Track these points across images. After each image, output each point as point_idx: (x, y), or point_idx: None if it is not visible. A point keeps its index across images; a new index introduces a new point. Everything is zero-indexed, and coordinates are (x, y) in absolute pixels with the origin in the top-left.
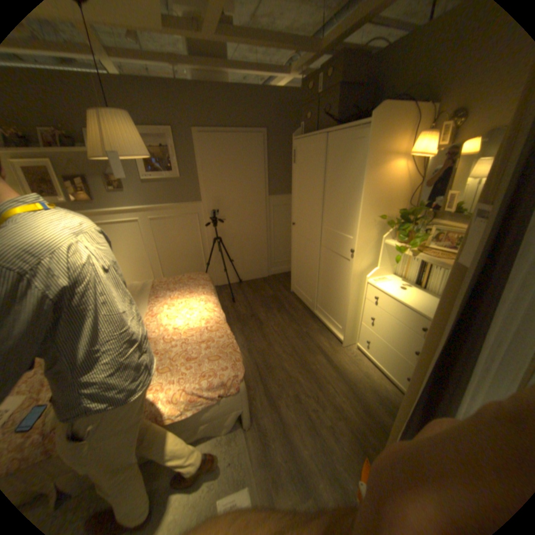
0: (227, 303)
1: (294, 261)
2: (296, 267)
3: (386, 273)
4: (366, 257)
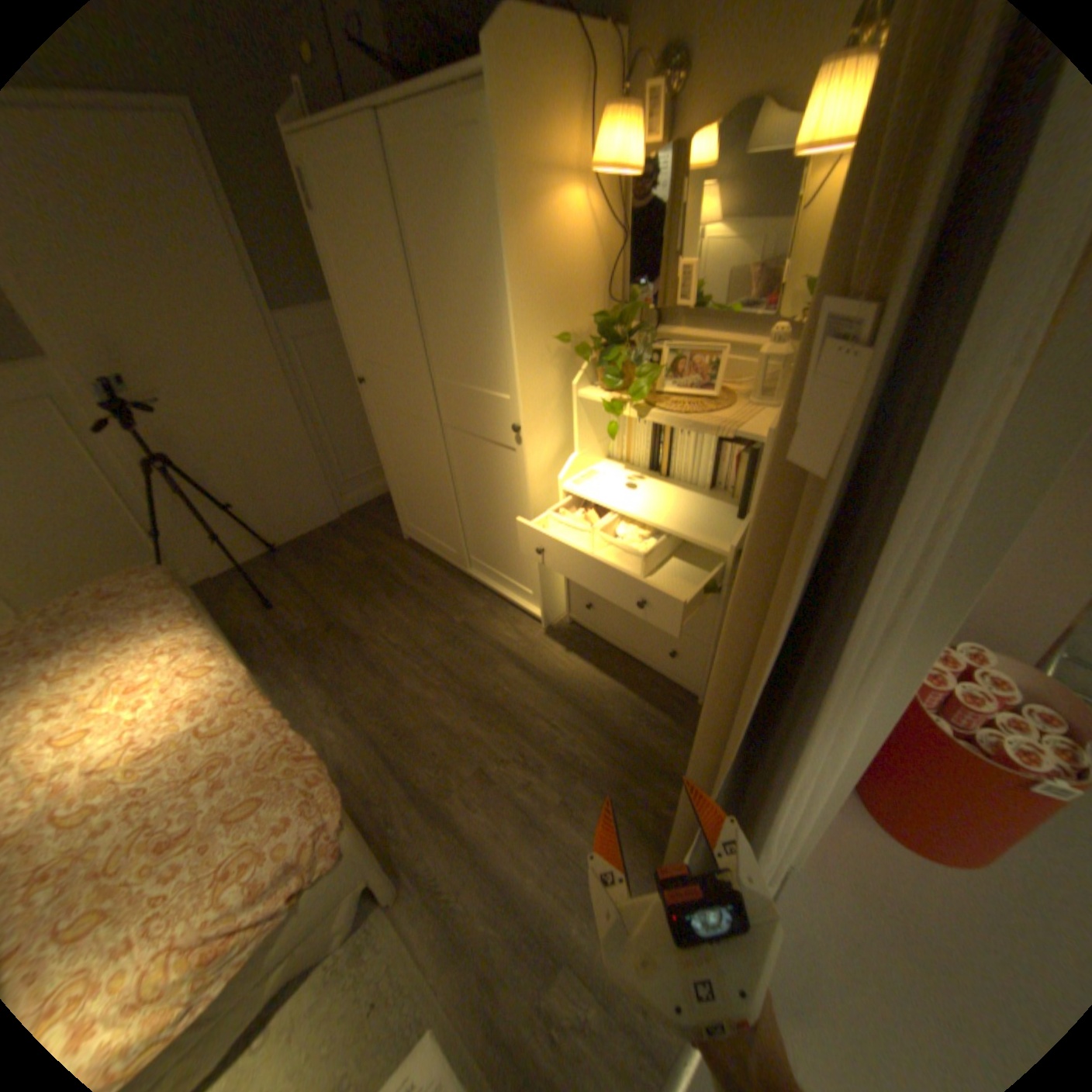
0: (254, 617)
1: (392, 472)
2: (402, 483)
3: (593, 461)
4: (548, 436)
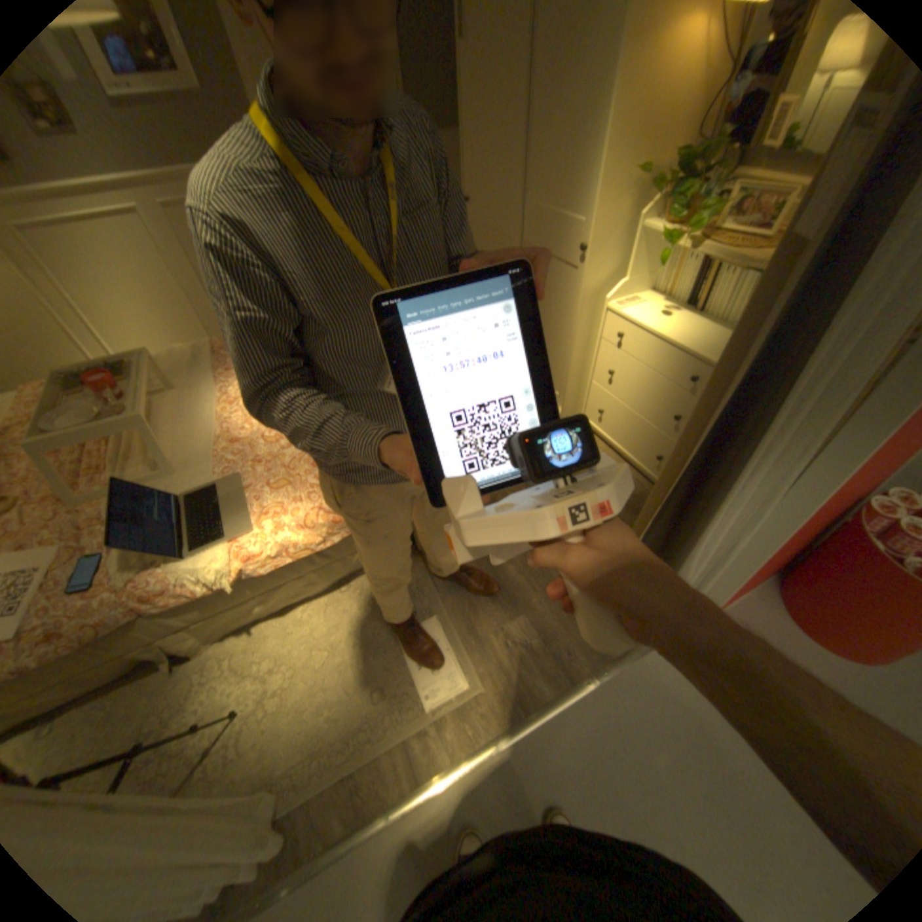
0: None
1: None
2: None
3: (638, 289)
4: (607, 259)
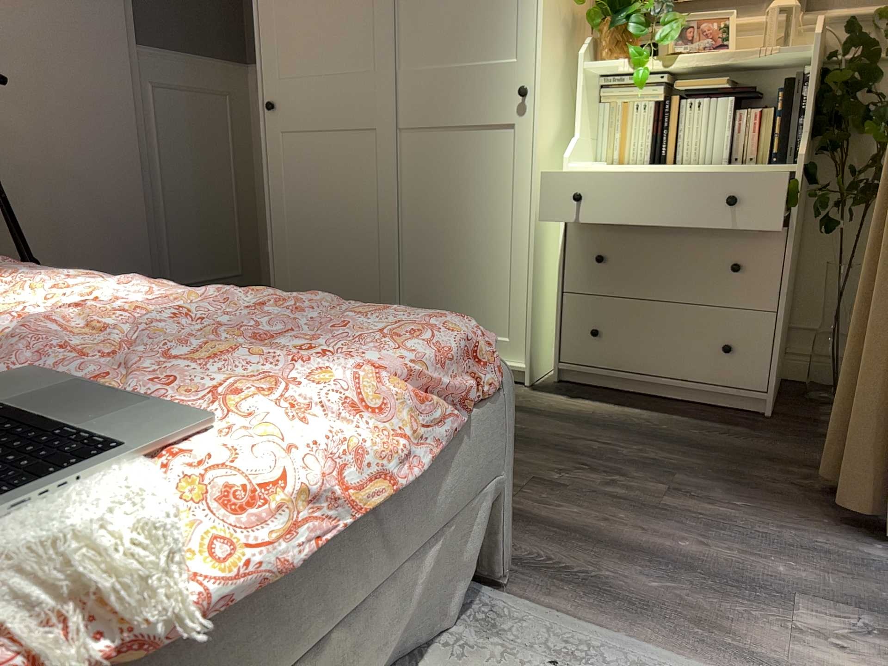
0: None
1: (282, 232)
2: (296, 245)
3: (586, 157)
4: (552, 108)
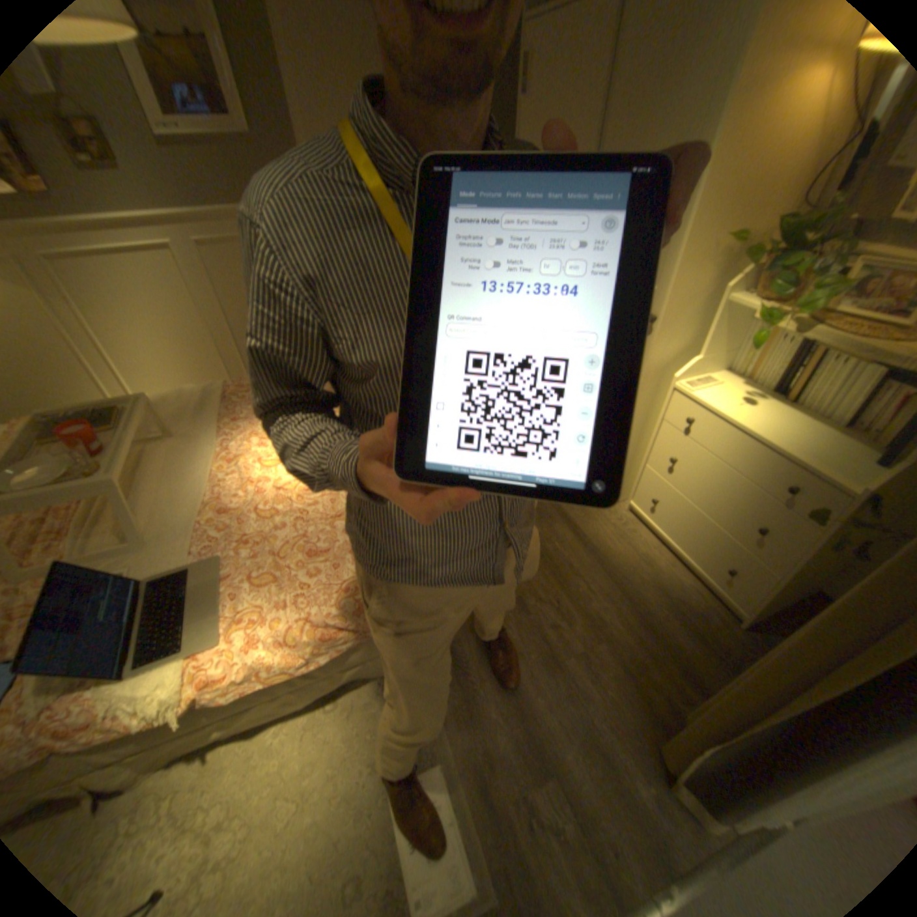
0: None
1: None
2: None
3: (712, 368)
4: (679, 333)
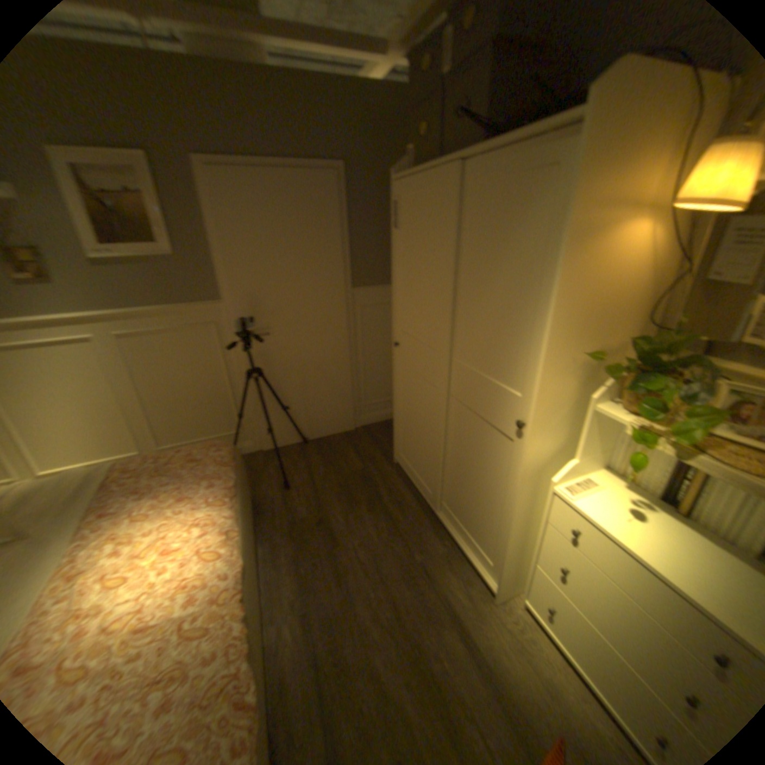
0: (274, 492)
1: (397, 412)
2: (402, 422)
3: (590, 469)
4: (550, 438)
